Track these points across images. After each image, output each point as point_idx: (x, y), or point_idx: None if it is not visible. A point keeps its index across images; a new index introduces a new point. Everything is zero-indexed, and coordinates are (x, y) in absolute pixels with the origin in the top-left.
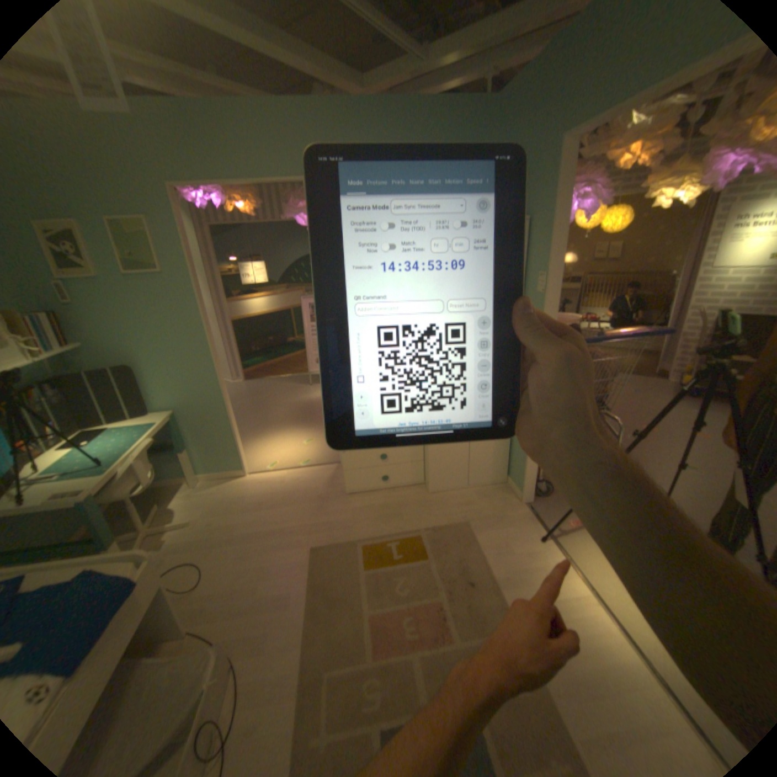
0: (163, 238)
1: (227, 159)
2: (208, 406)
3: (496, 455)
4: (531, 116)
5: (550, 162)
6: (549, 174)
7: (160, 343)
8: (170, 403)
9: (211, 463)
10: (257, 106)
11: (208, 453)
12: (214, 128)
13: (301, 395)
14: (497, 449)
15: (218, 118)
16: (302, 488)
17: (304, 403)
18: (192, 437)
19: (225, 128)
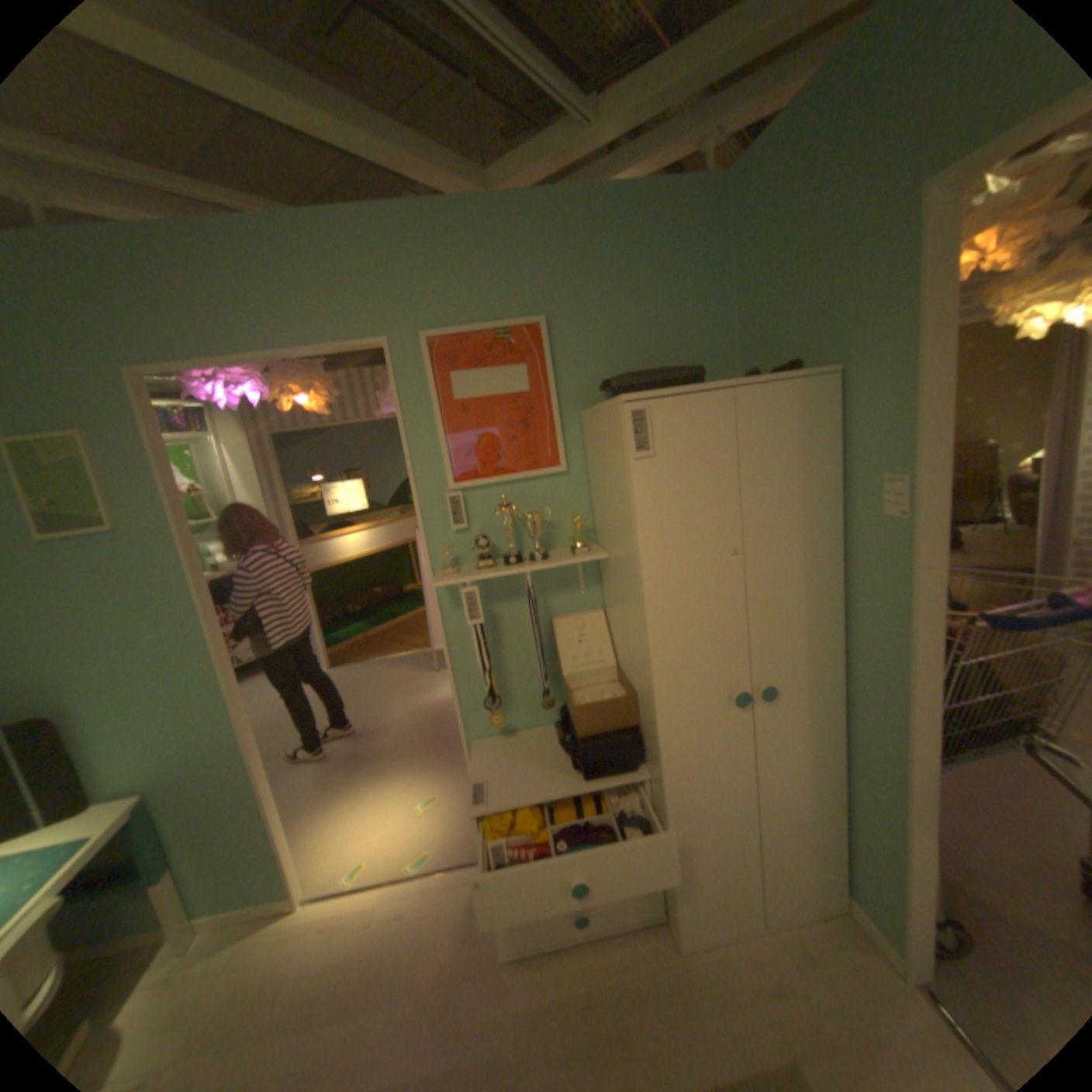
0: (120, 467)
1: (238, 317)
2: (215, 777)
3: (824, 858)
4: (817, 179)
5: (891, 247)
6: (891, 271)
7: (116, 664)
8: (138, 780)
9: (225, 892)
10: (291, 222)
11: (217, 871)
12: (213, 266)
13: (420, 693)
14: (824, 845)
15: (219, 248)
16: (407, 947)
17: (424, 712)
18: (184, 844)
19: (233, 264)
